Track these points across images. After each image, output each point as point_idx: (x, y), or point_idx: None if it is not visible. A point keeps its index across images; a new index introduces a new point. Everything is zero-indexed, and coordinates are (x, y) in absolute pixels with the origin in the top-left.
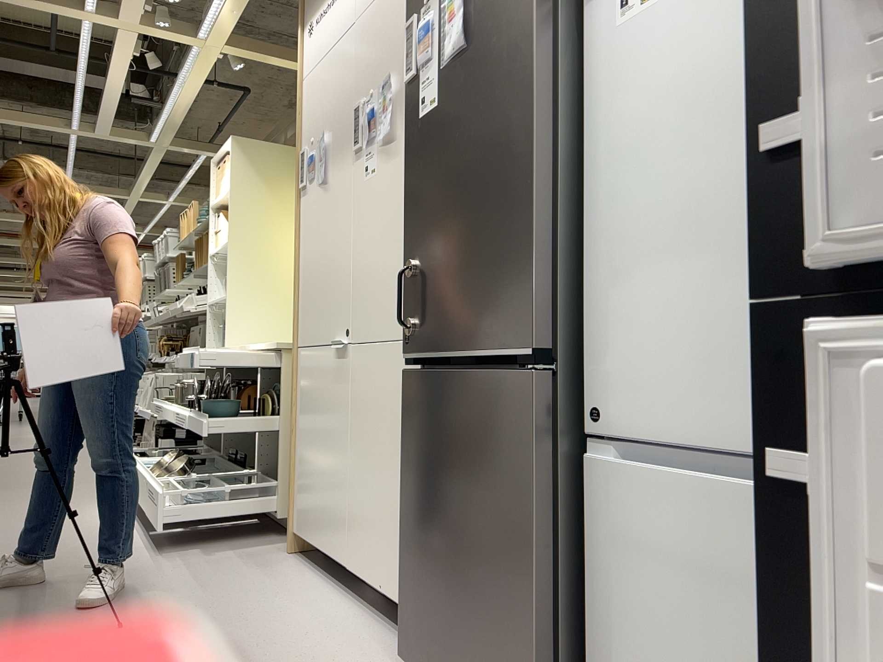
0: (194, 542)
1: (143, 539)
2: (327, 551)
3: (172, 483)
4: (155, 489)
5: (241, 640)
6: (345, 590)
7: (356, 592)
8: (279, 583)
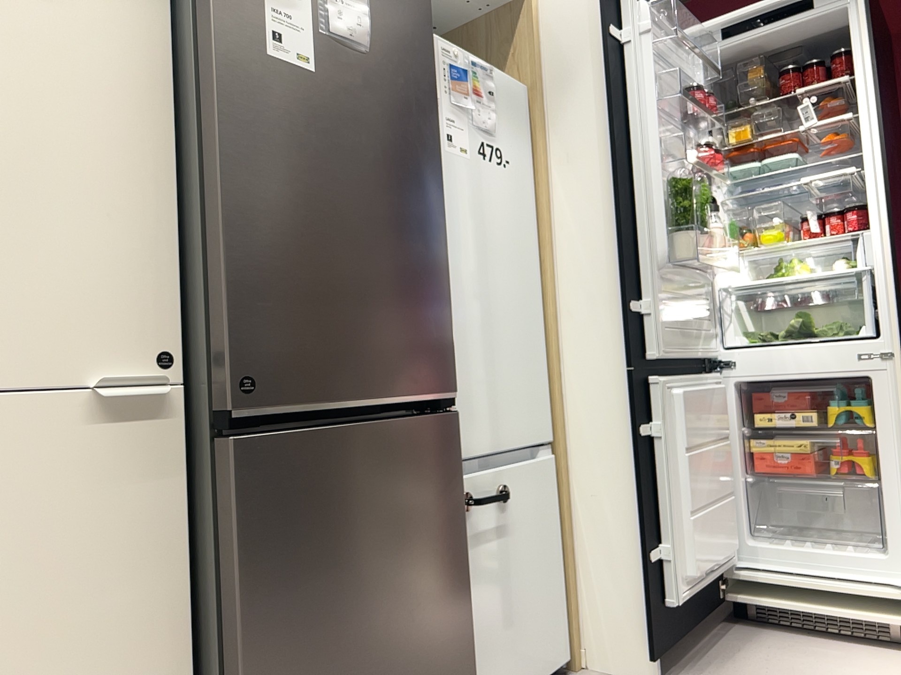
0: None
1: None
2: None
3: None
4: None
5: None
6: None
7: None
8: None
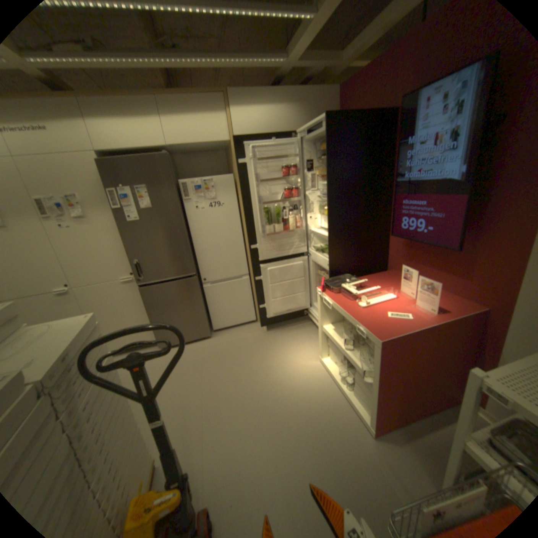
0: None
1: None
2: None
3: None
4: None
5: None
6: None
7: None
8: None
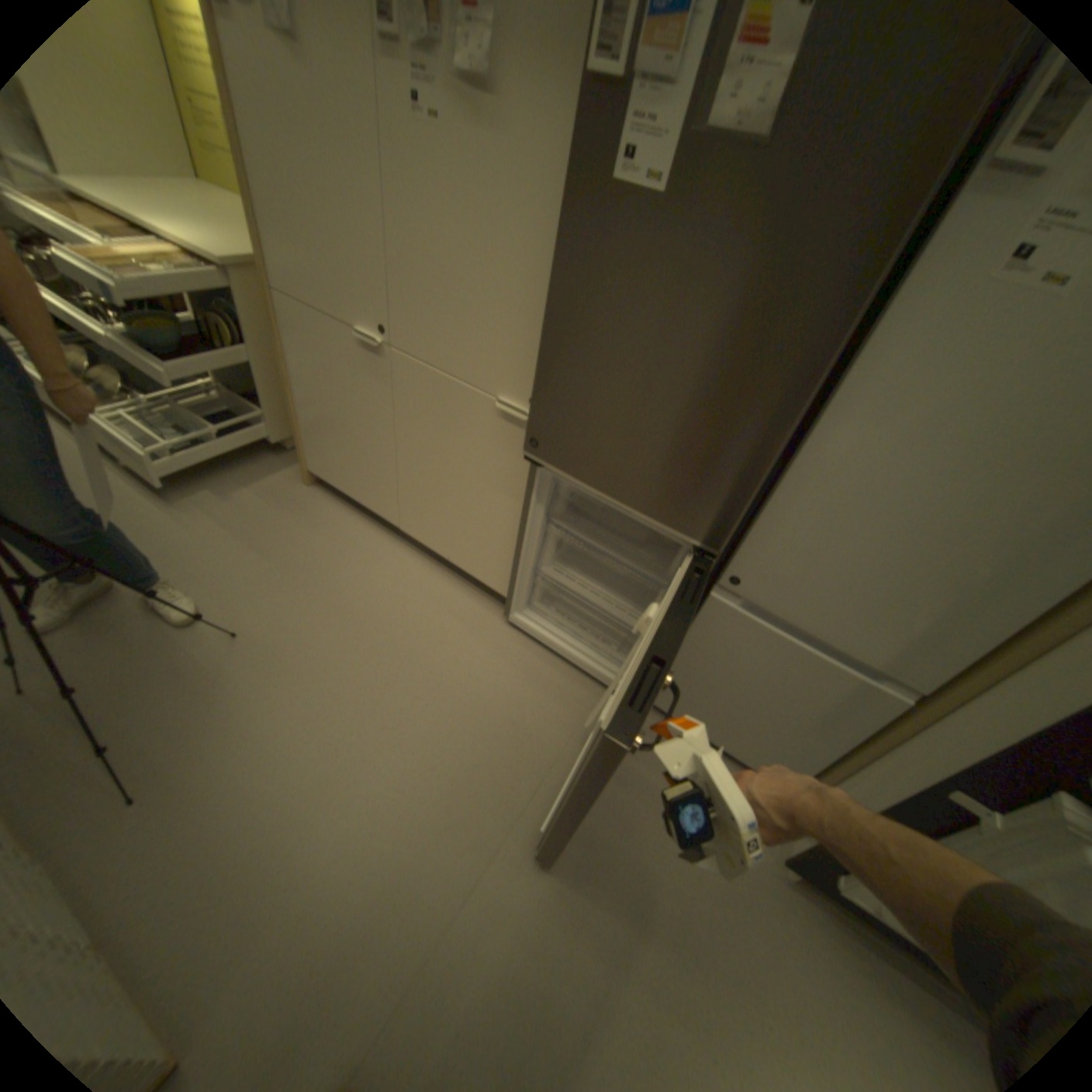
0: (192, 477)
1: (122, 477)
2: (369, 505)
3: (129, 420)
4: (123, 441)
5: (356, 620)
6: (395, 533)
7: (405, 536)
8: (331, 535)
